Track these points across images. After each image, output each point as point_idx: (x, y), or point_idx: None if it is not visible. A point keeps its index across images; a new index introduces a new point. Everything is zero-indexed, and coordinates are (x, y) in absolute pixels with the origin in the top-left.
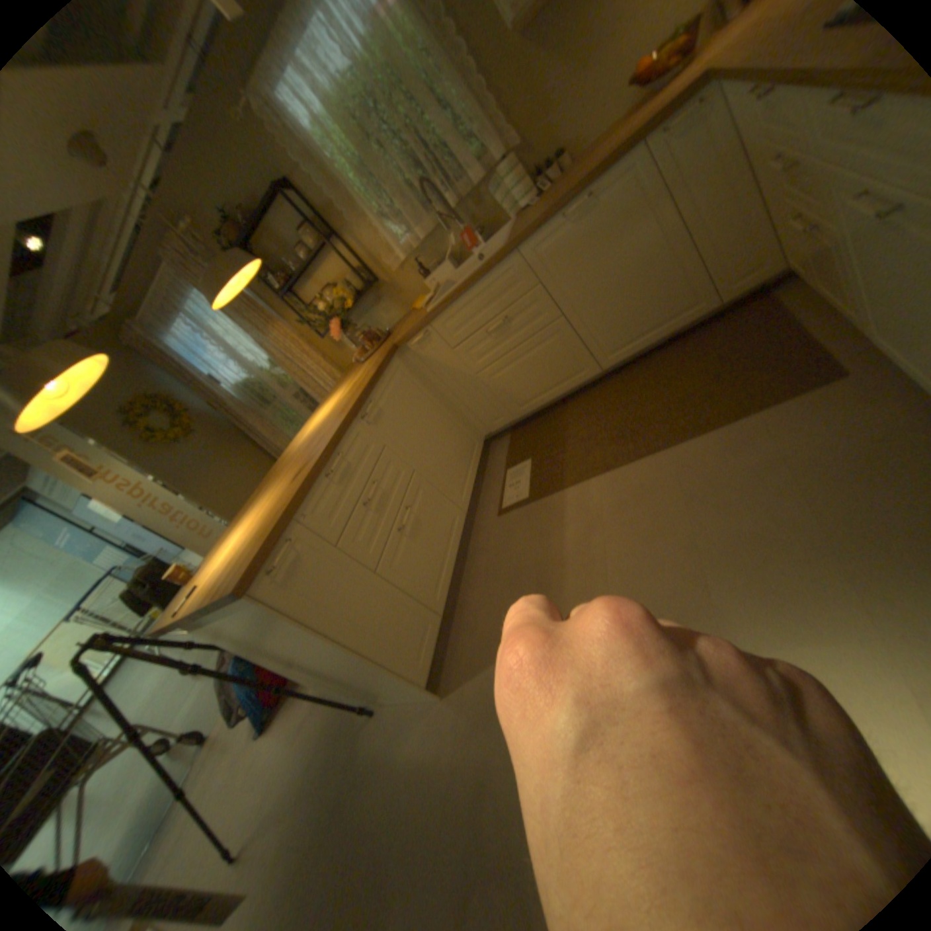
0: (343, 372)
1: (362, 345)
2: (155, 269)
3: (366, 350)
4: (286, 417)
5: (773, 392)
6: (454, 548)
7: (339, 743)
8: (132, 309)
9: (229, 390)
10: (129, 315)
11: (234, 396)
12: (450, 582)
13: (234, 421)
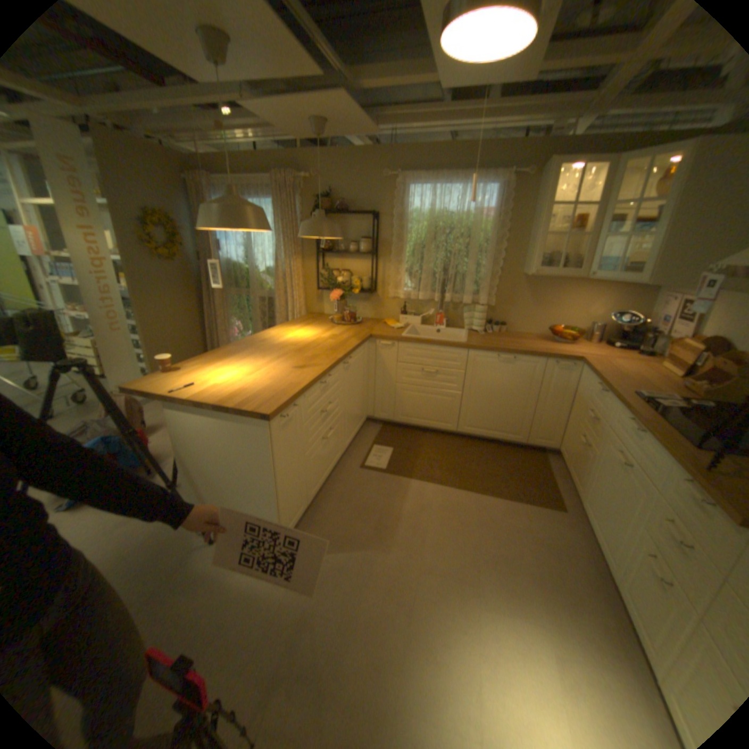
0: (308, 314)
1: (343, 316)
2: (255, 170)
3: (342, 320)
4: (239, 303)
5: (533, 500)
6: (329, 470)
7: (167, 552)
8: (211, 168)
9: (220, 258)
10: (204, 167)
11: (221, 265)
12: (318, 489)
13: (203, 277)
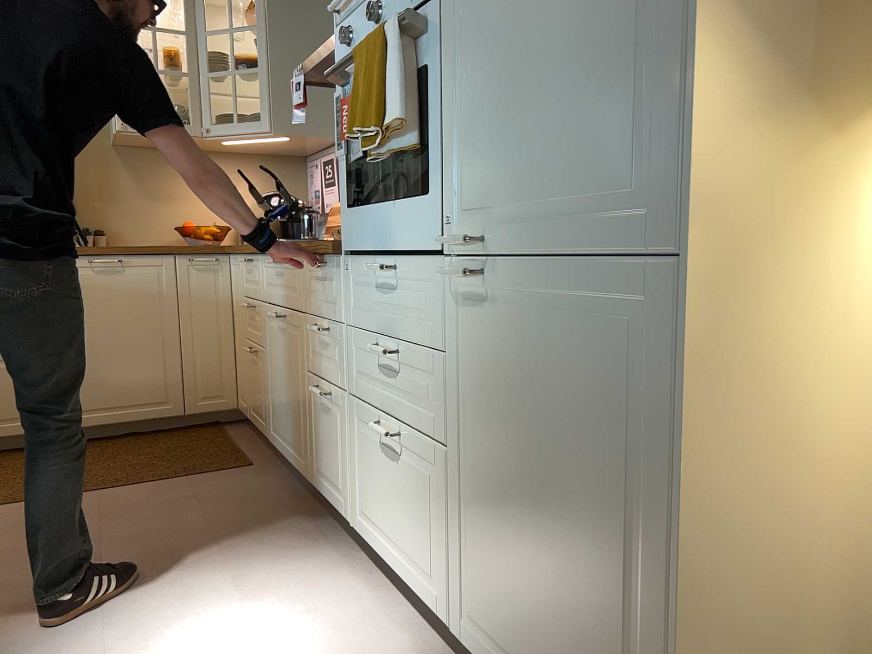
0: None
1: None
2: None
3: None
4: None
5: (200, 469)
6: None
7: None
8: None
9: None
10: None
11: None
12: None
13: None
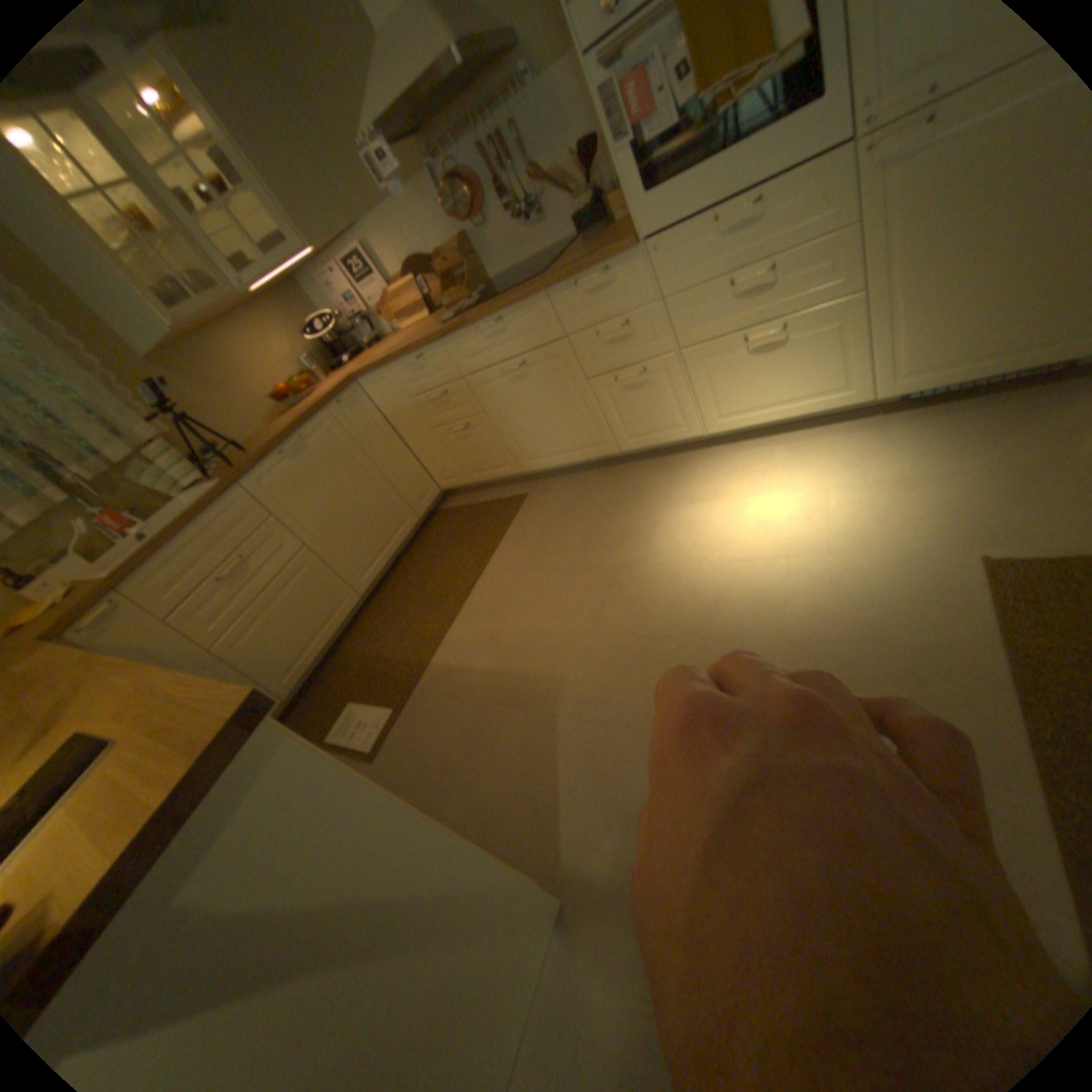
0: None
1: None
2: None
3: None
4: None
5: (503, 519)
6: None
7: None
8: None
9: None
10: None
11: None
12: None
13: None
